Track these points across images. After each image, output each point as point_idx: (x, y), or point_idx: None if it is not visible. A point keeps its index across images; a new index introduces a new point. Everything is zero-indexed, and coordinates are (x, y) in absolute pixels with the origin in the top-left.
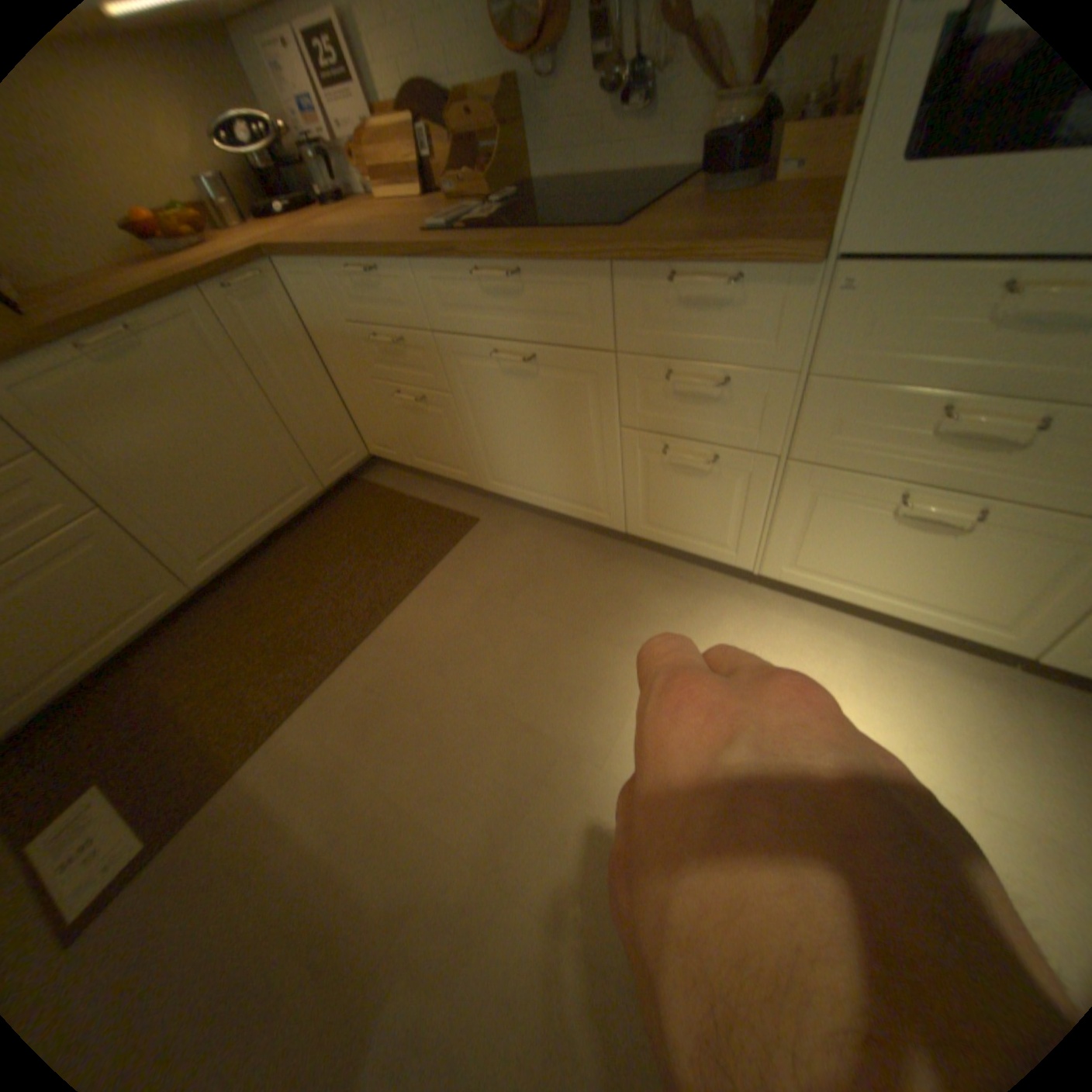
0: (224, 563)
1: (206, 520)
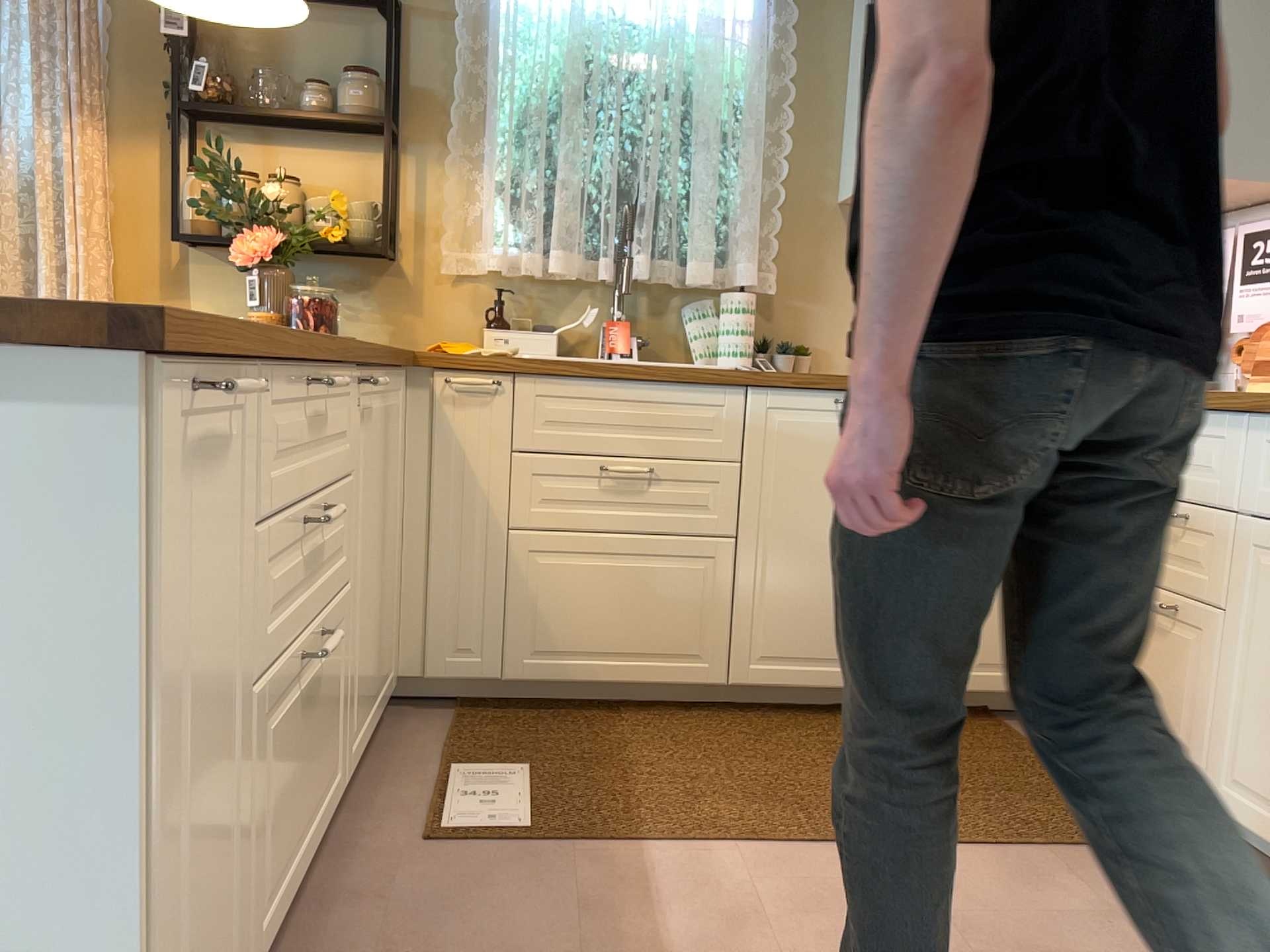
0: (778, 686)
1: (802, 623)
